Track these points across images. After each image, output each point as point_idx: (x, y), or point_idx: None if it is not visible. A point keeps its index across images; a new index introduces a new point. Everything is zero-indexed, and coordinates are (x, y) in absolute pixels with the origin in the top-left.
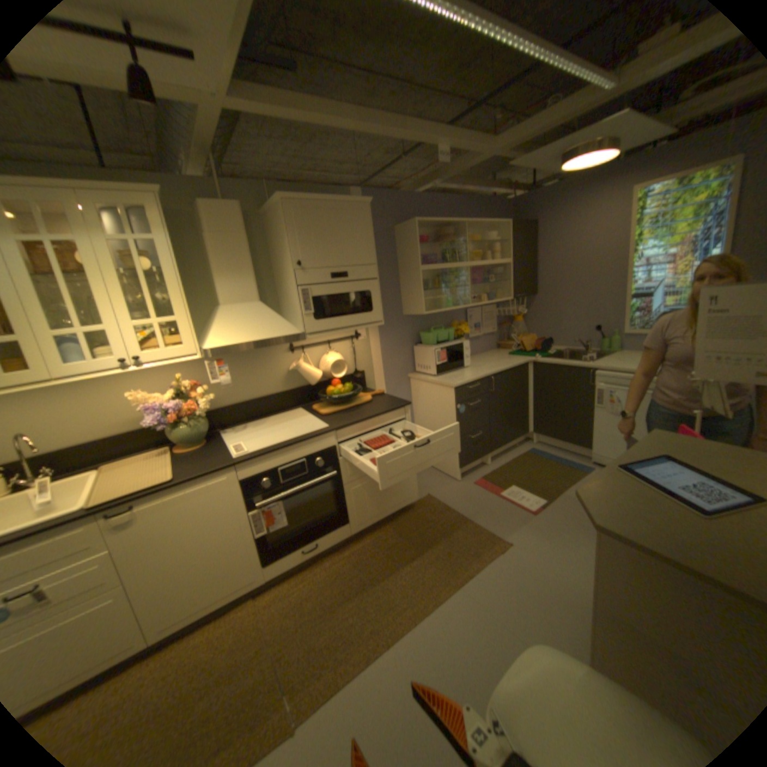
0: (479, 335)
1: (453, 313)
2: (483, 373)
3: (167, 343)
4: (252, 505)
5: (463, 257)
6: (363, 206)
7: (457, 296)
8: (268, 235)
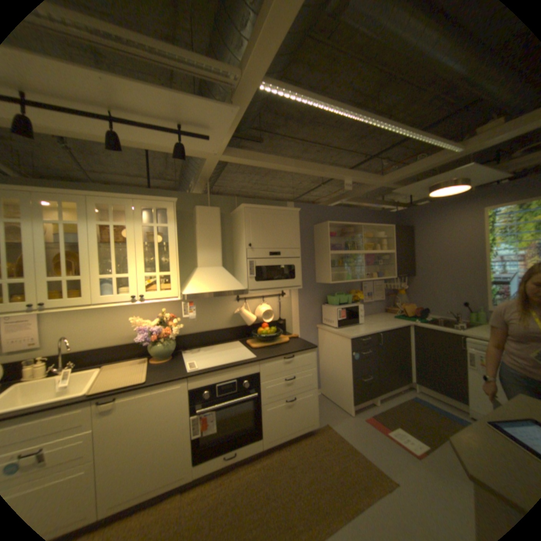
0: (371, 301)
1: (352, 284)
2: (373, 330)
3: (161, 288)
4: (193, 411)
5: (360, 247)
6: (294, 213)
7: (354, 273)
8: (233, 227)
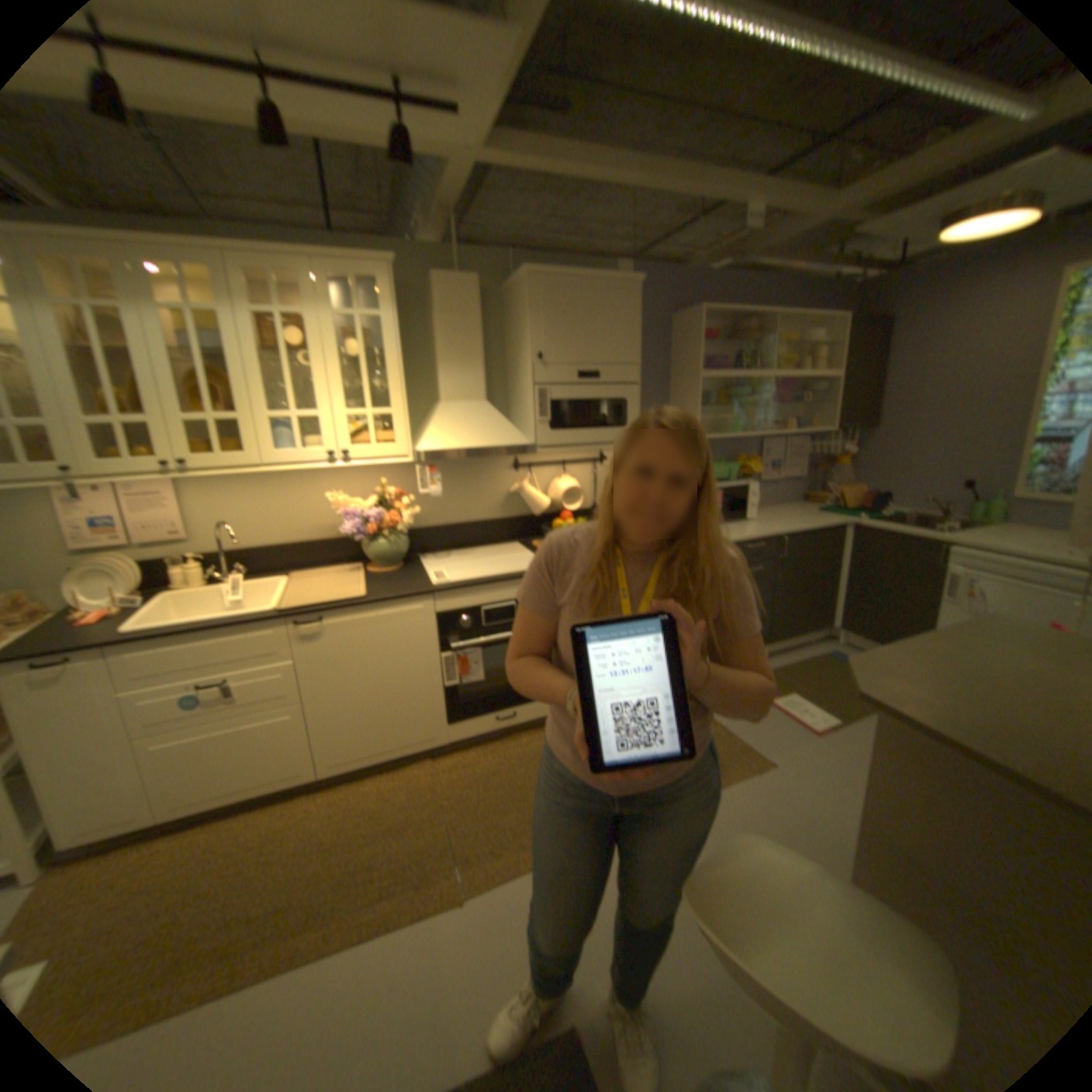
0: (777, 477)
1: (742, 441)
2: (772, 528)
3: (376, 438)
4: (446, 644)
5: (767, 362)
6: (631, 284)
7: (749, 417)
8: (505, 316)
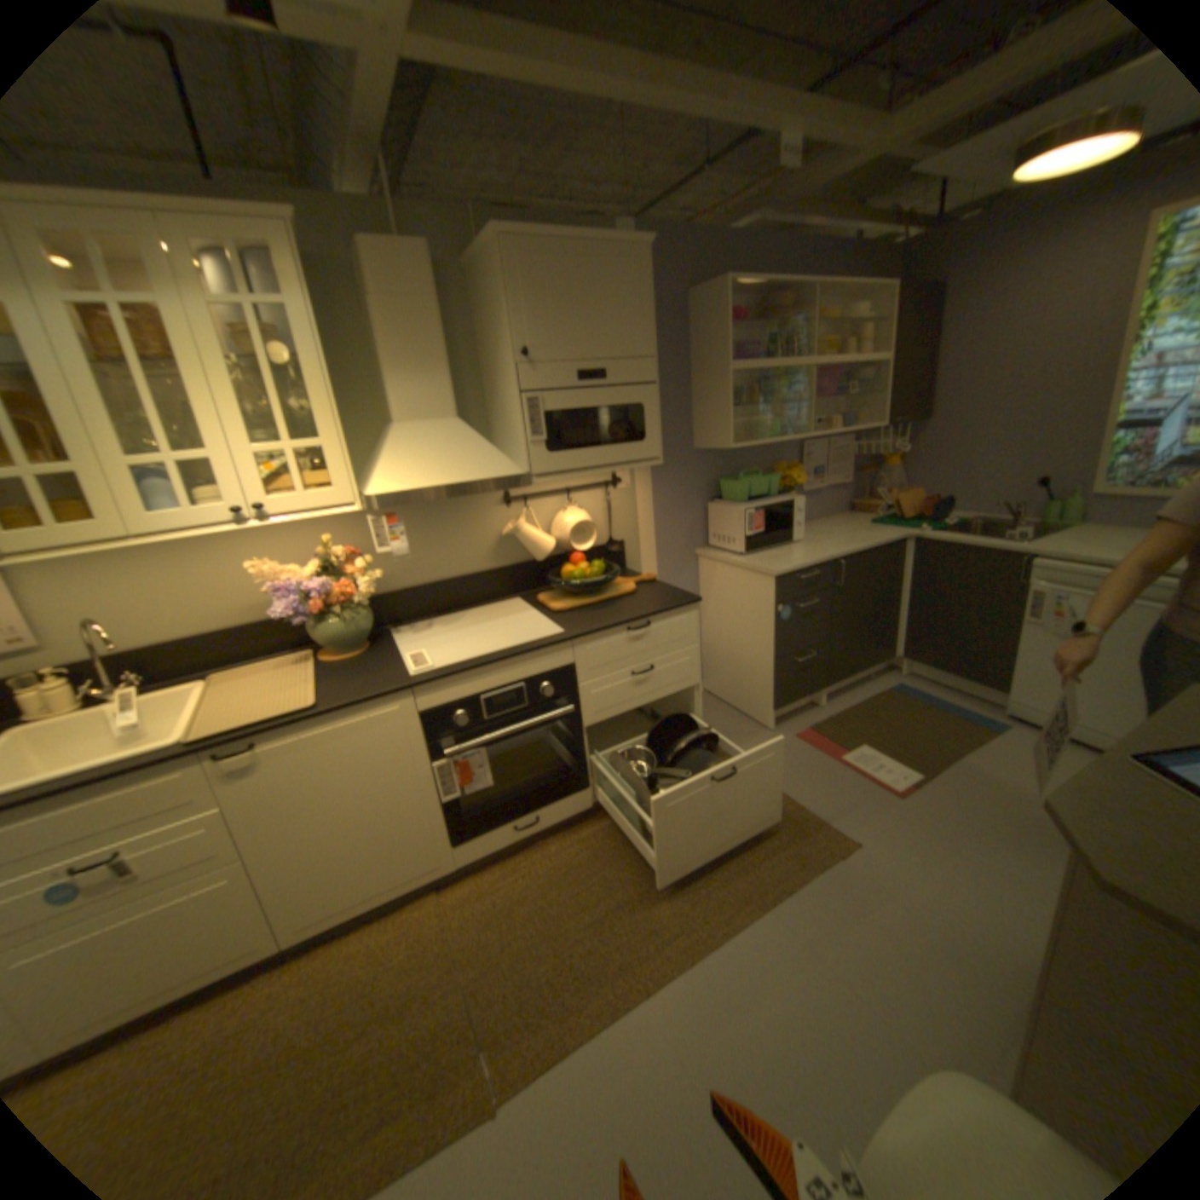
0: (821, 488)
1: (779, 447)
2: (827, 553)
3: (308, 485)
4: (439, 752)
5: (807, 349)
6: (639, 251)
7: (789, 419)
8: (474, 303)
